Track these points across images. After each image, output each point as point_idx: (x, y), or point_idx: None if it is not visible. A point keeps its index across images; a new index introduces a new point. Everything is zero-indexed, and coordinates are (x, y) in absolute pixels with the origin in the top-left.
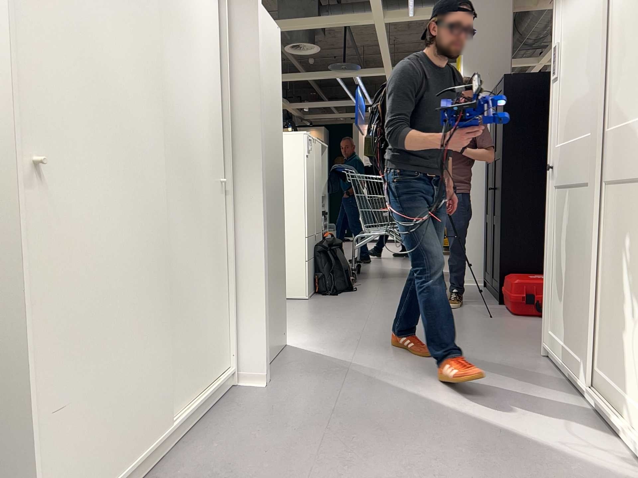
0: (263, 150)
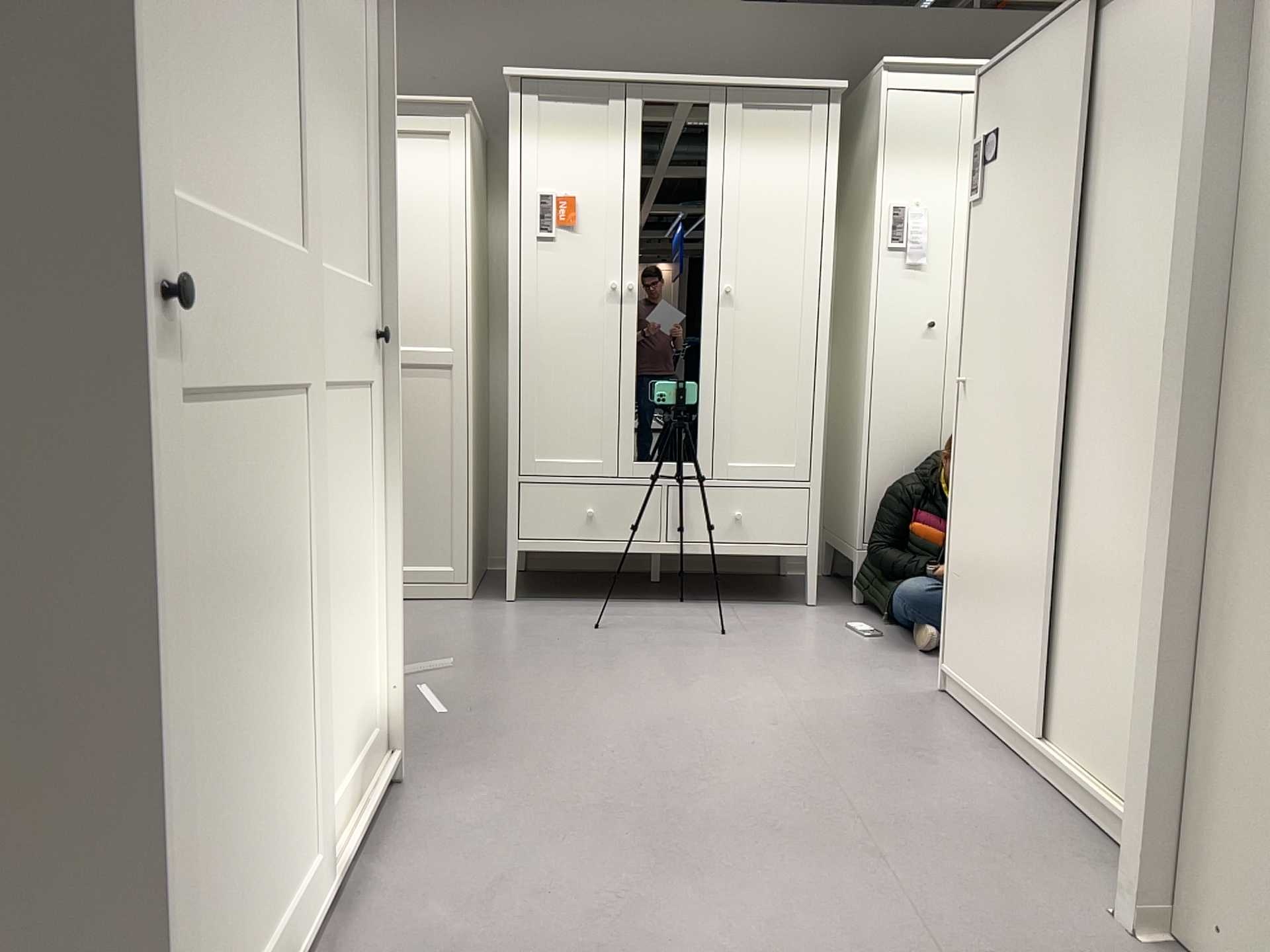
0: (1185, 302)
